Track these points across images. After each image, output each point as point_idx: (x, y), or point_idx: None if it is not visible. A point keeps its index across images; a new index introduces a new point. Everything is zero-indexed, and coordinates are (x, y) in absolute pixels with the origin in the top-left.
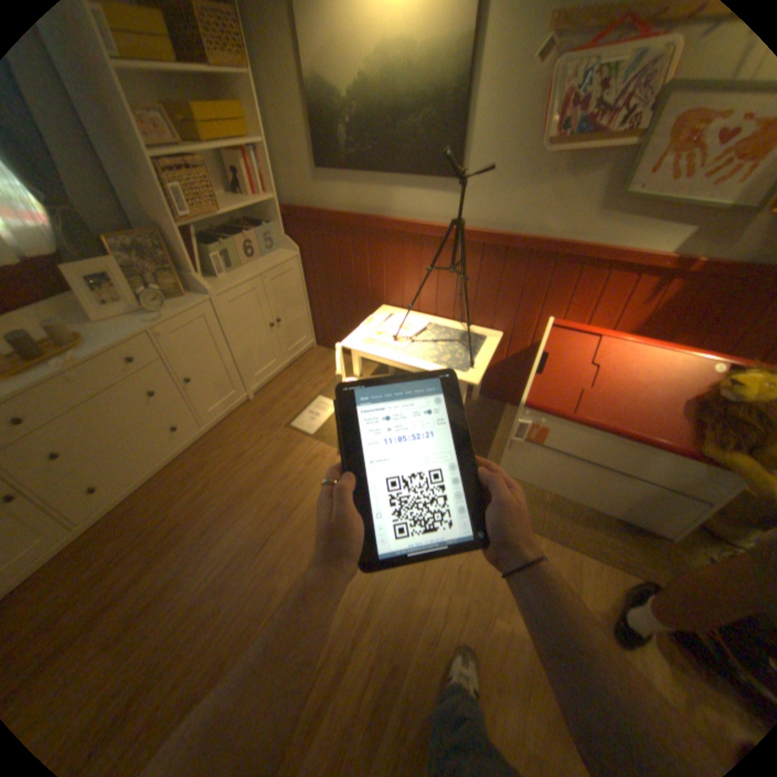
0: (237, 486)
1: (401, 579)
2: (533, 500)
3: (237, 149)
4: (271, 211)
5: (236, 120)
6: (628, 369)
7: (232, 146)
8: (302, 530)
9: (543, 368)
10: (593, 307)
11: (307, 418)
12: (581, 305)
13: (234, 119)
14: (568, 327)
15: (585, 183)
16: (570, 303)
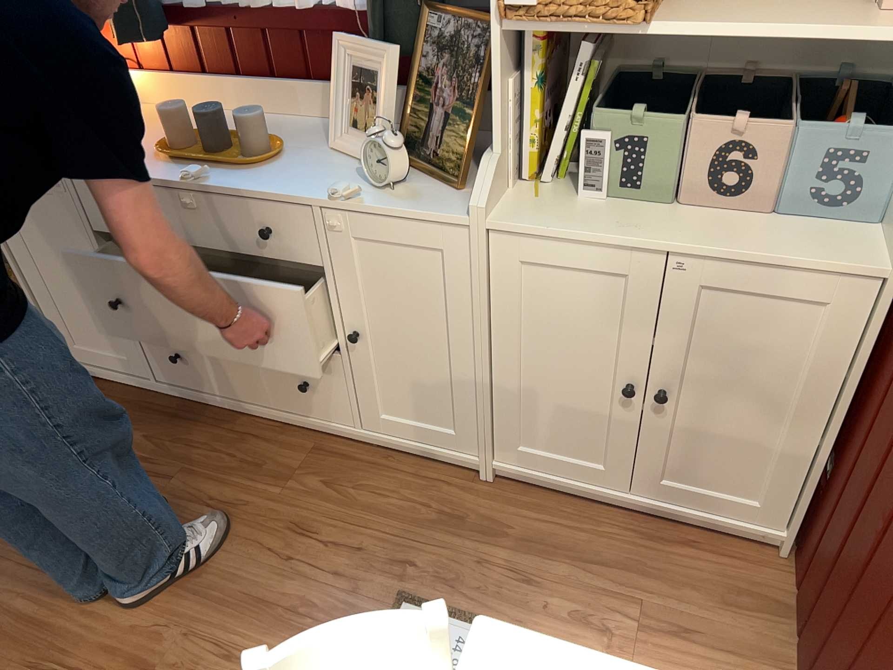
0: (221, 561)
1: None
2: None
3: None
4: None
5: None
6: None
7: None
8: None
9: None
10: None
11: None
12: None
13: None
14: None
15: None
16: None
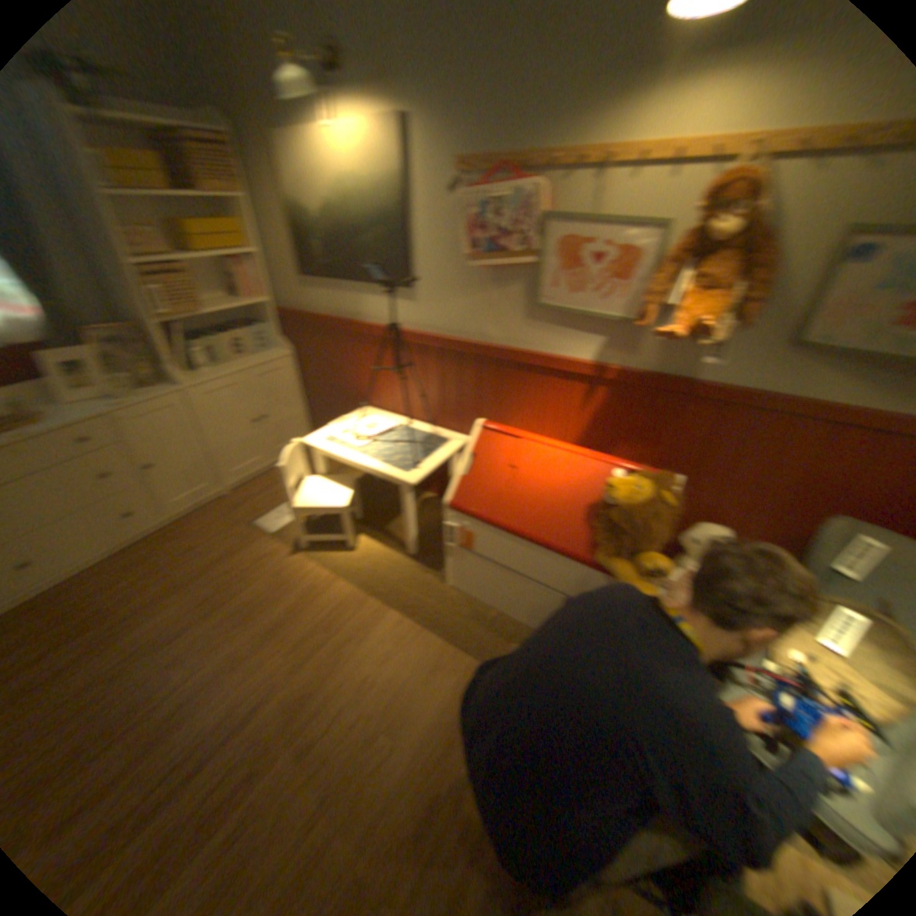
0: (171, 581)
1: (296, 686)
2: (472, 617)
3: (229, 258)
4: (262, 313)
5: (230, 233)
6: (539, 472)
7: (226, 255)
8: (217, 629)
9: (466, 469)
10: (537, 413)
11: (271, 519)
12: (528, 411)
13: (228, 233)
14: (492, 429)
15: (506, 295)
16: (518, 408)
